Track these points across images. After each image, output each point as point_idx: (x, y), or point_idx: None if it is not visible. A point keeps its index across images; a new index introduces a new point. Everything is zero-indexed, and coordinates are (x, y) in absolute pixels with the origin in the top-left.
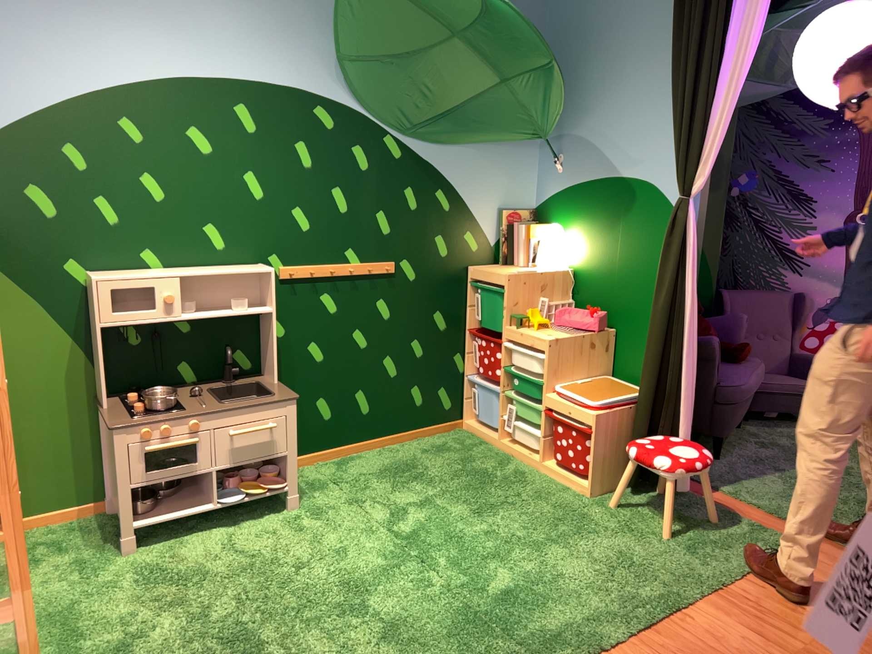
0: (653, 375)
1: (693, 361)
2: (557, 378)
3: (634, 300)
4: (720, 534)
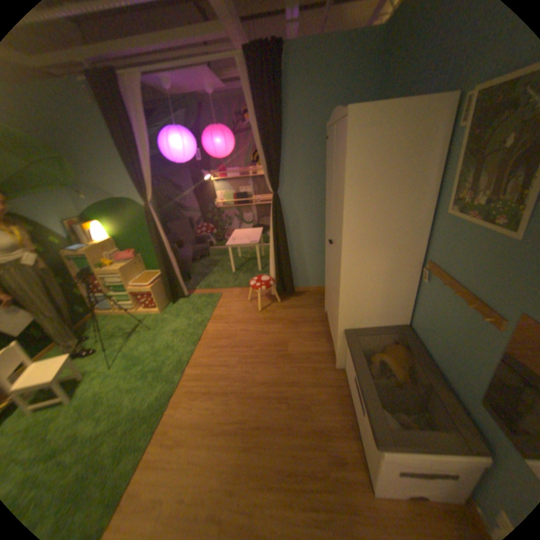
0: (163, 266)
1: (173, 256)
2: (128, 281)
3: (143, 242)
4: (203, 302)
